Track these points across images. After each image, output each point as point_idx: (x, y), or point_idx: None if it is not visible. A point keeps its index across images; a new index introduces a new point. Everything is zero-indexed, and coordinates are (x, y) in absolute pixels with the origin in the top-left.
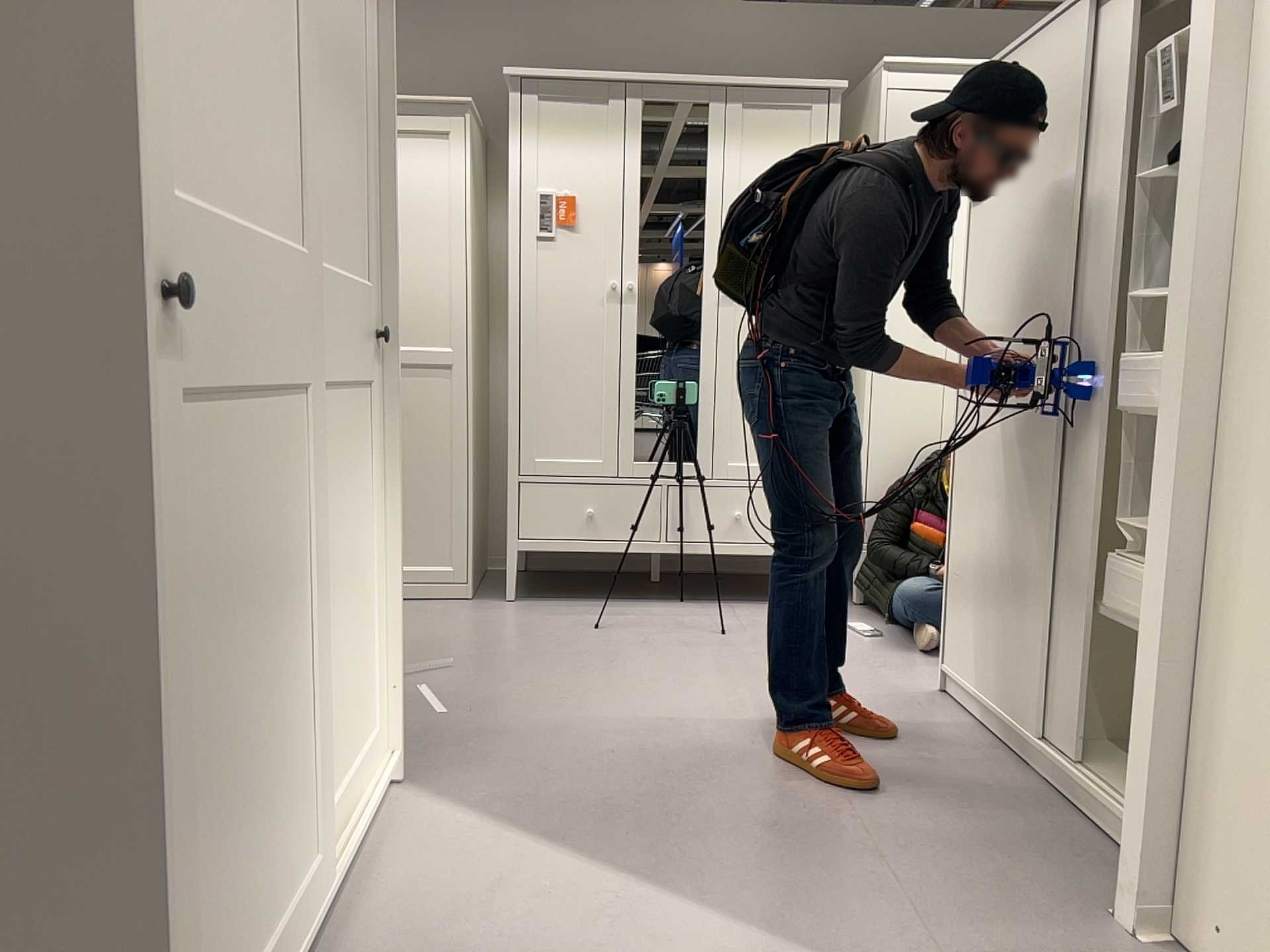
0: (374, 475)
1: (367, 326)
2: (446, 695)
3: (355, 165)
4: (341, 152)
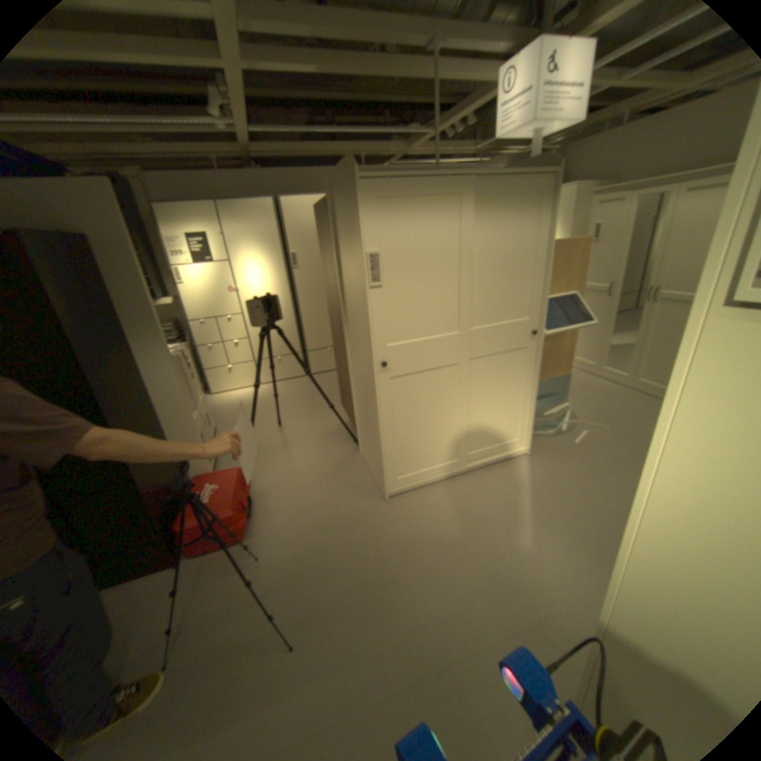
0: (529, 372)
1: (530, 330)
2: (592, 437)
3: (526, 283)
4: (512, 286)
